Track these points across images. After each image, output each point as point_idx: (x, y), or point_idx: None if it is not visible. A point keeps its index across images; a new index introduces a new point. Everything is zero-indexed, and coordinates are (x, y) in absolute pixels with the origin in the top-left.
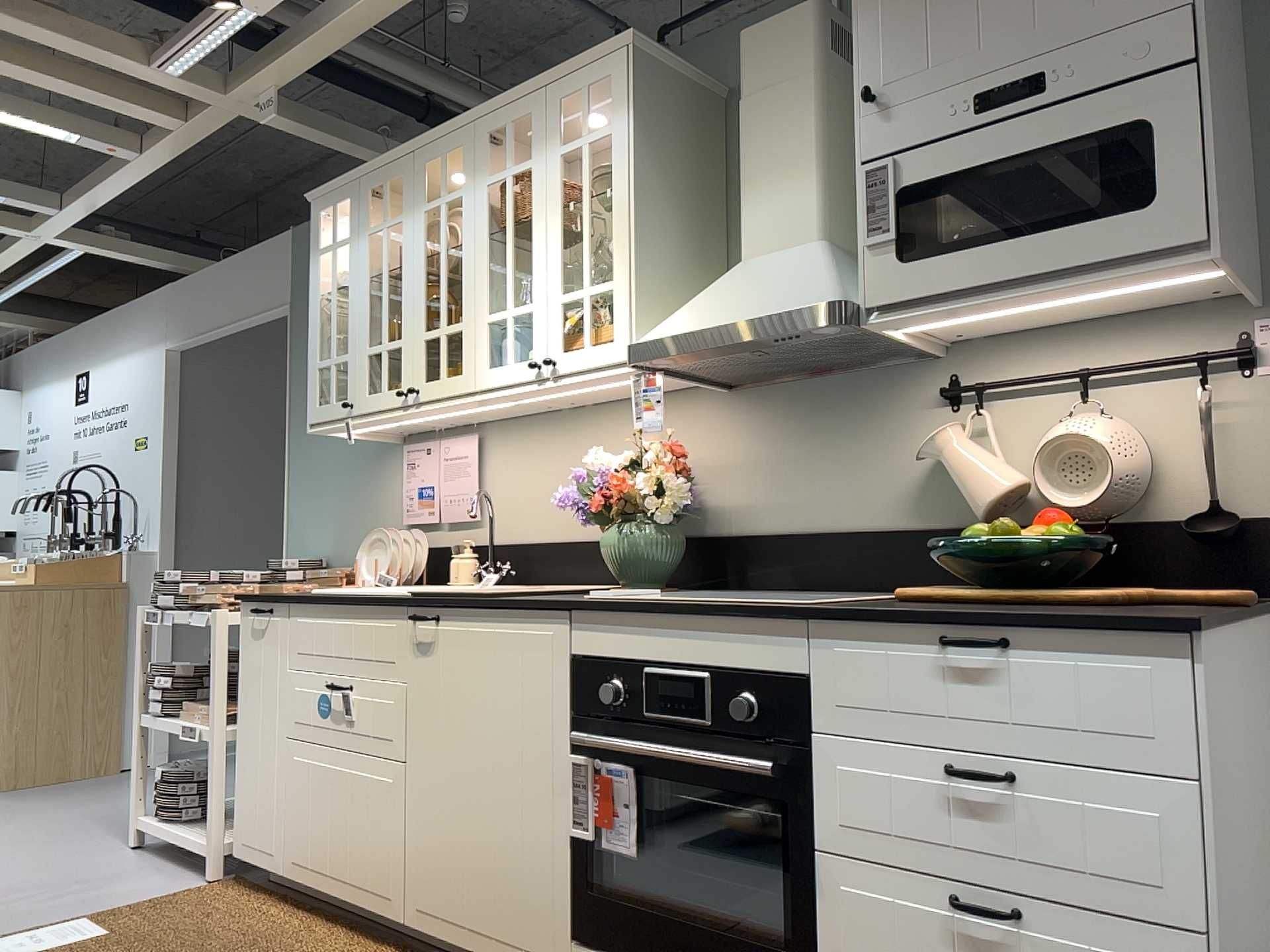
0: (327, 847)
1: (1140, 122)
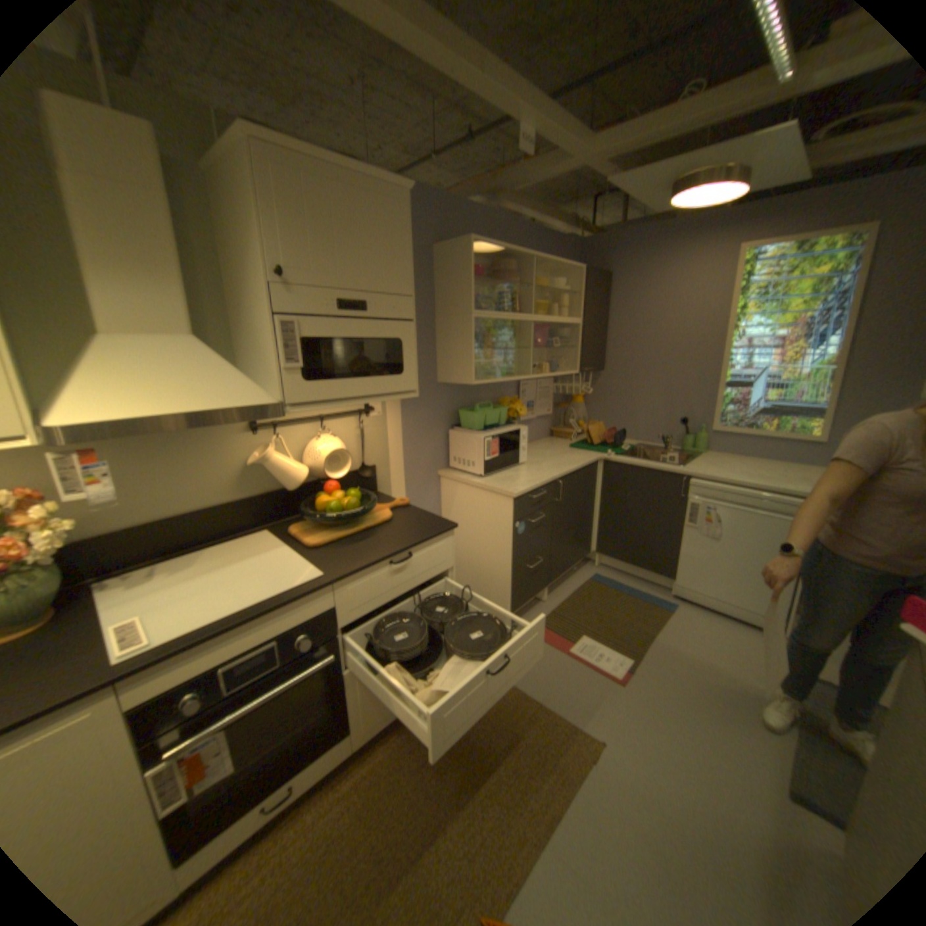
0: None
1: (399, 339)
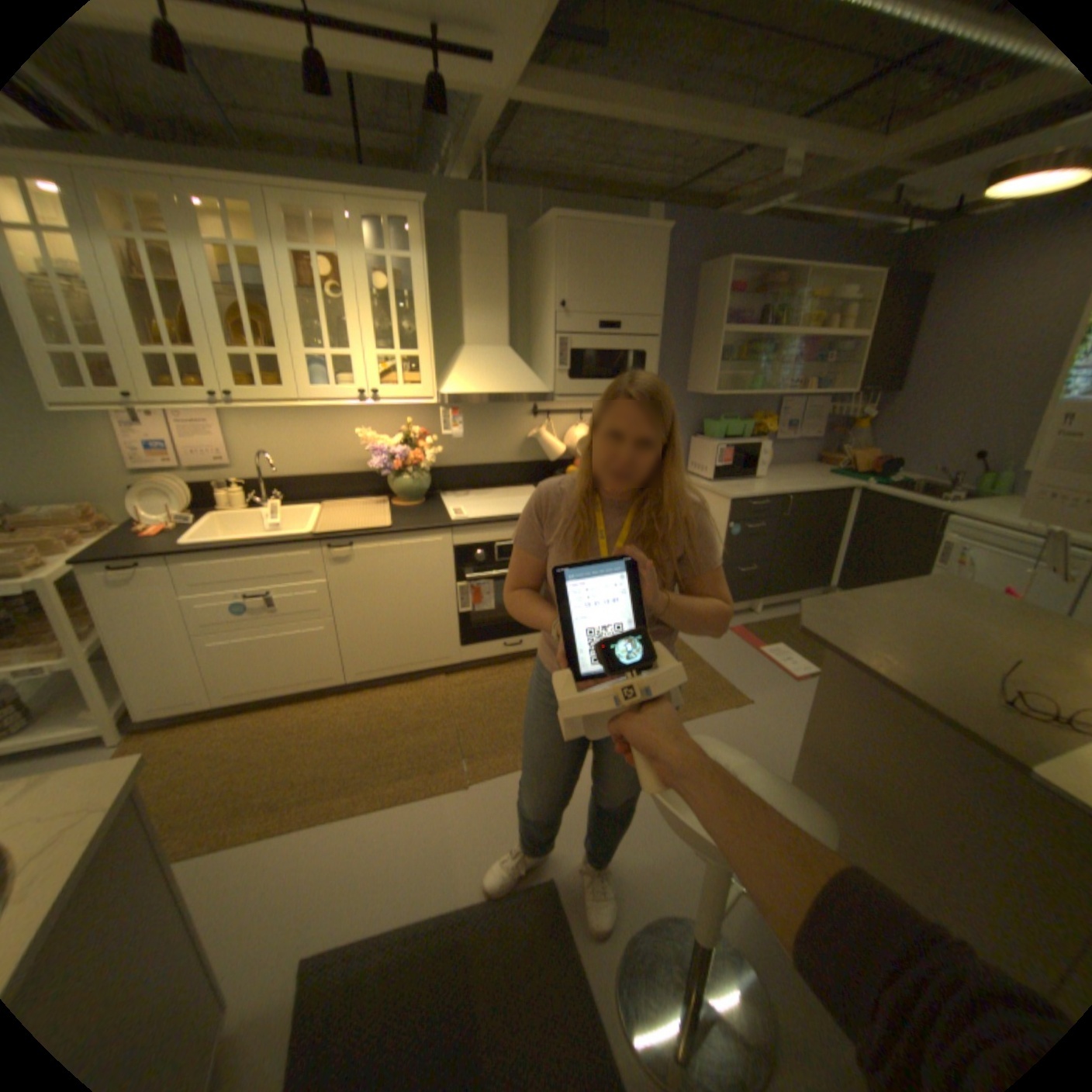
0: (264, 677)
1: (644, 351)
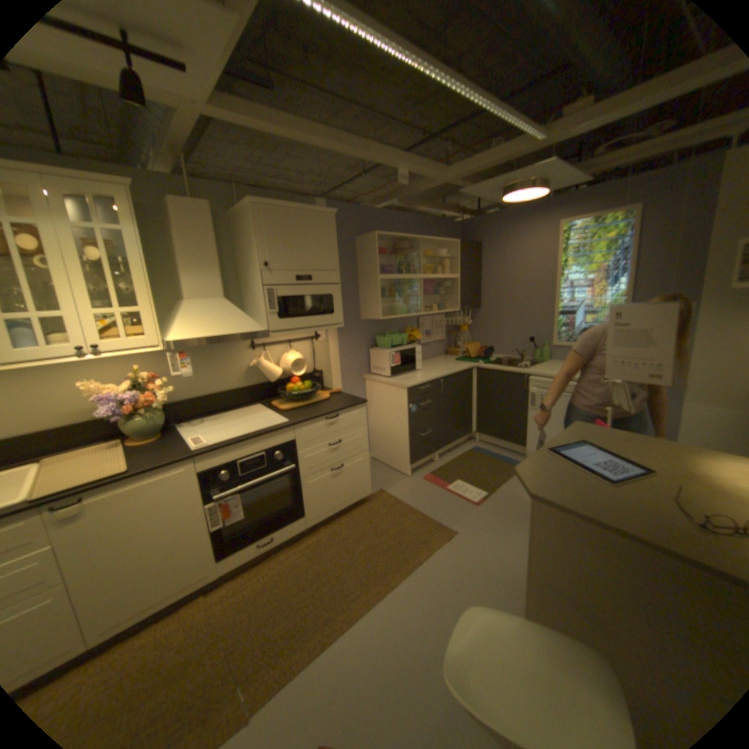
0: None
1: (331, 295)
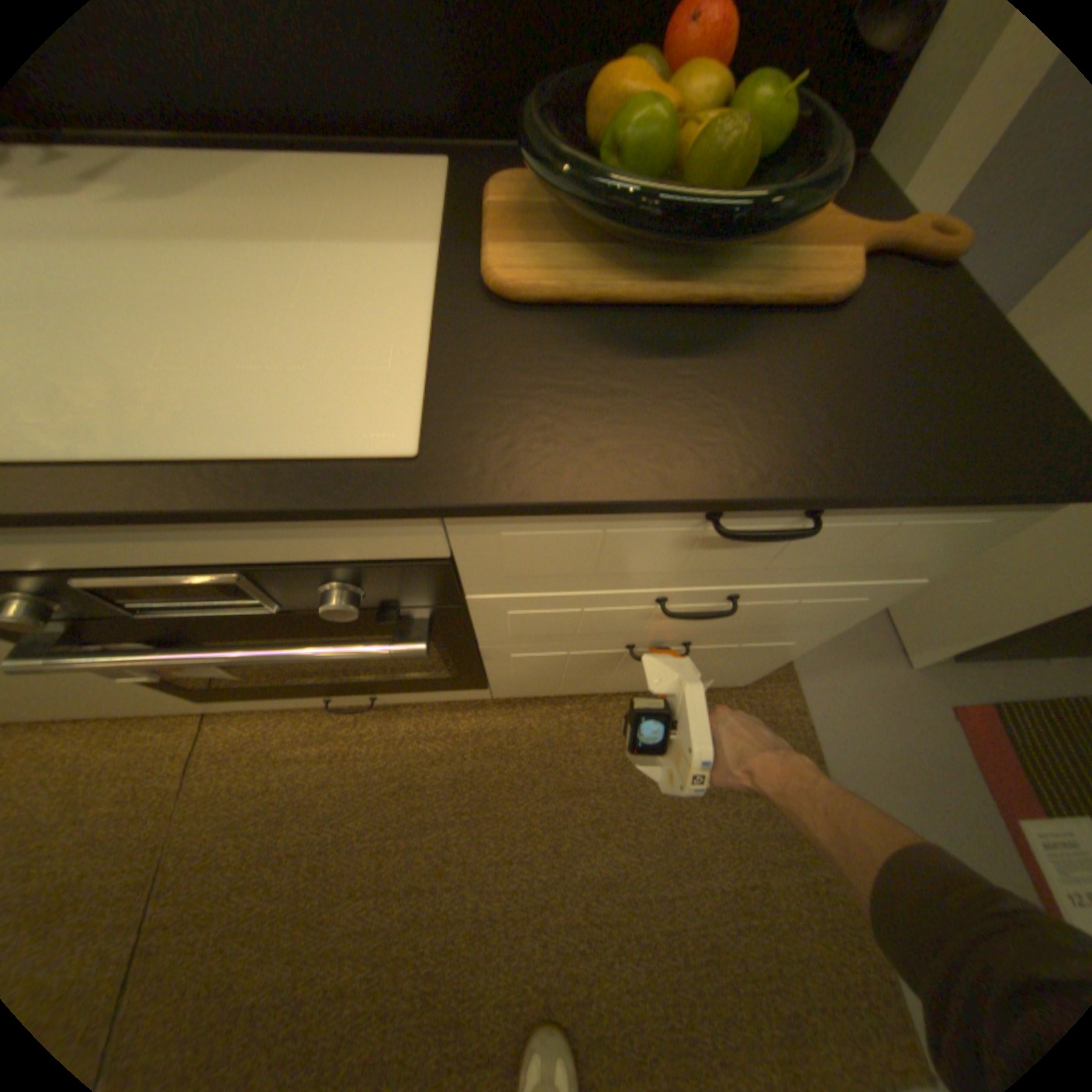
0: None
1: None
